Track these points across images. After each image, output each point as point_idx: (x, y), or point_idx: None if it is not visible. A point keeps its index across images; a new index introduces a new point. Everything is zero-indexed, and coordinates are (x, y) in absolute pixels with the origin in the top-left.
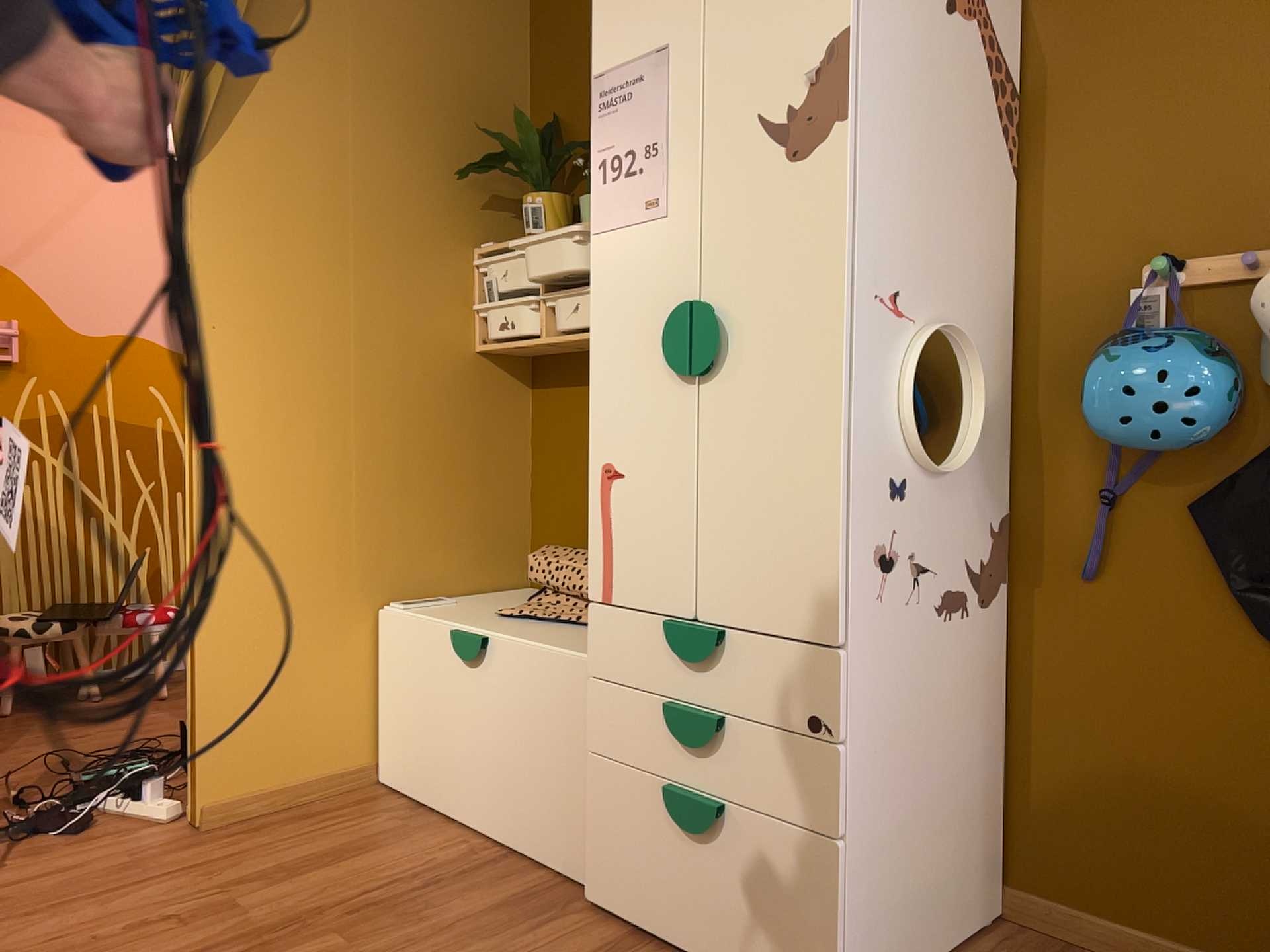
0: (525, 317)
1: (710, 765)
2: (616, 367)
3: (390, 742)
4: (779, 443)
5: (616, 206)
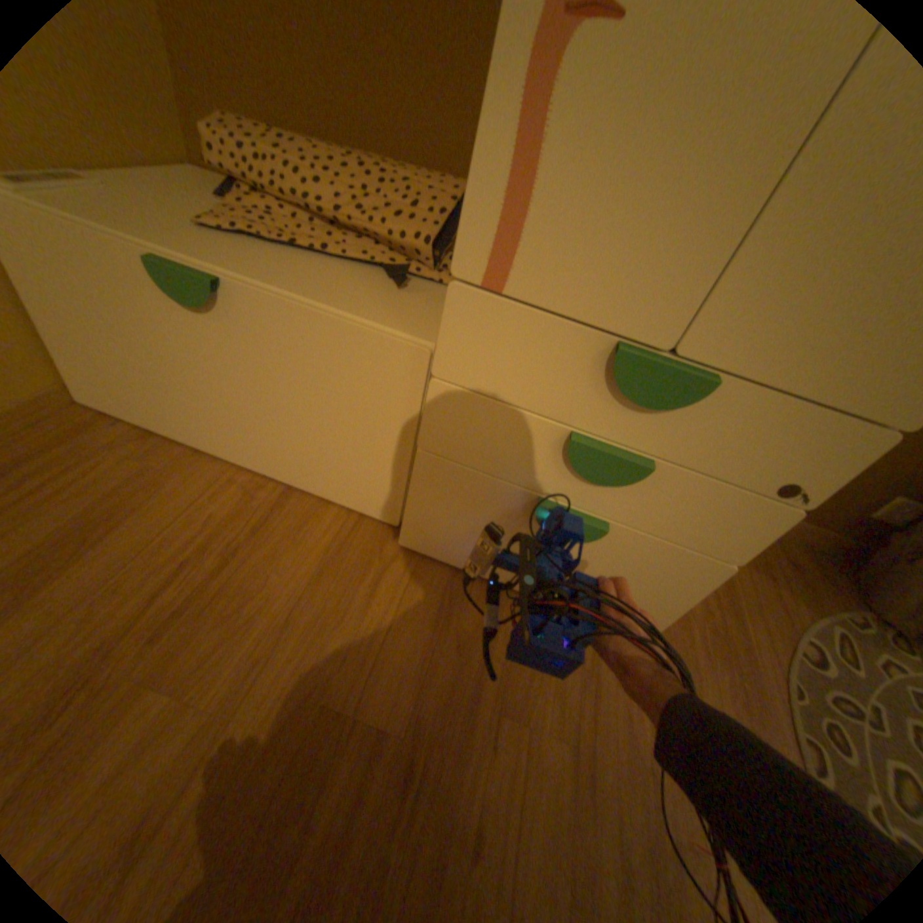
0: None
1: (606, 489)
2: None
3: (81, 368)
4: None
5: None
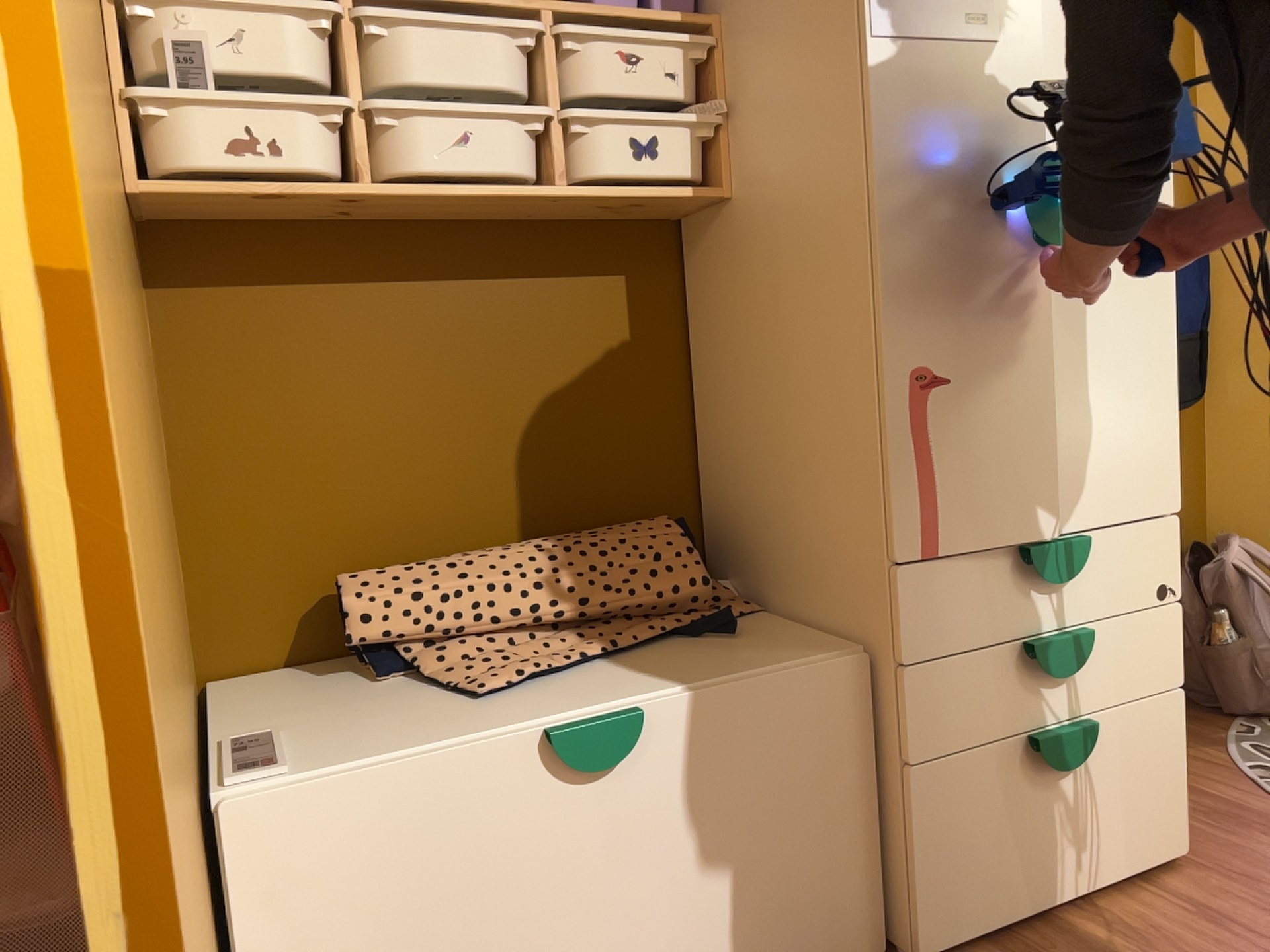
0: (305, 141)
1: (1073, 686)
2: (928, 236)
3: None
4: (1126, 325)
5: (917, 9)
